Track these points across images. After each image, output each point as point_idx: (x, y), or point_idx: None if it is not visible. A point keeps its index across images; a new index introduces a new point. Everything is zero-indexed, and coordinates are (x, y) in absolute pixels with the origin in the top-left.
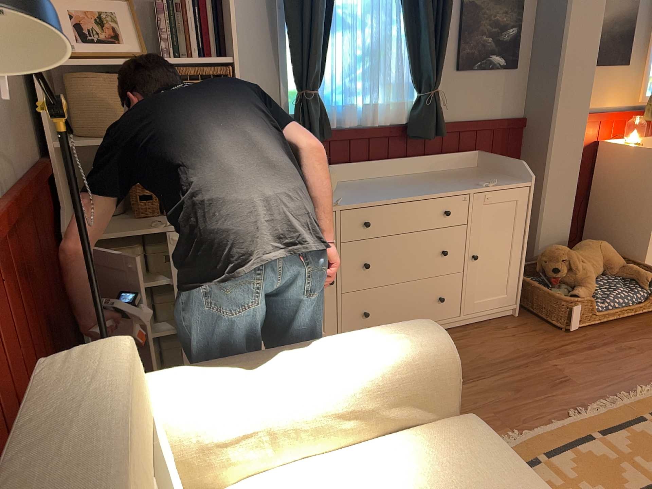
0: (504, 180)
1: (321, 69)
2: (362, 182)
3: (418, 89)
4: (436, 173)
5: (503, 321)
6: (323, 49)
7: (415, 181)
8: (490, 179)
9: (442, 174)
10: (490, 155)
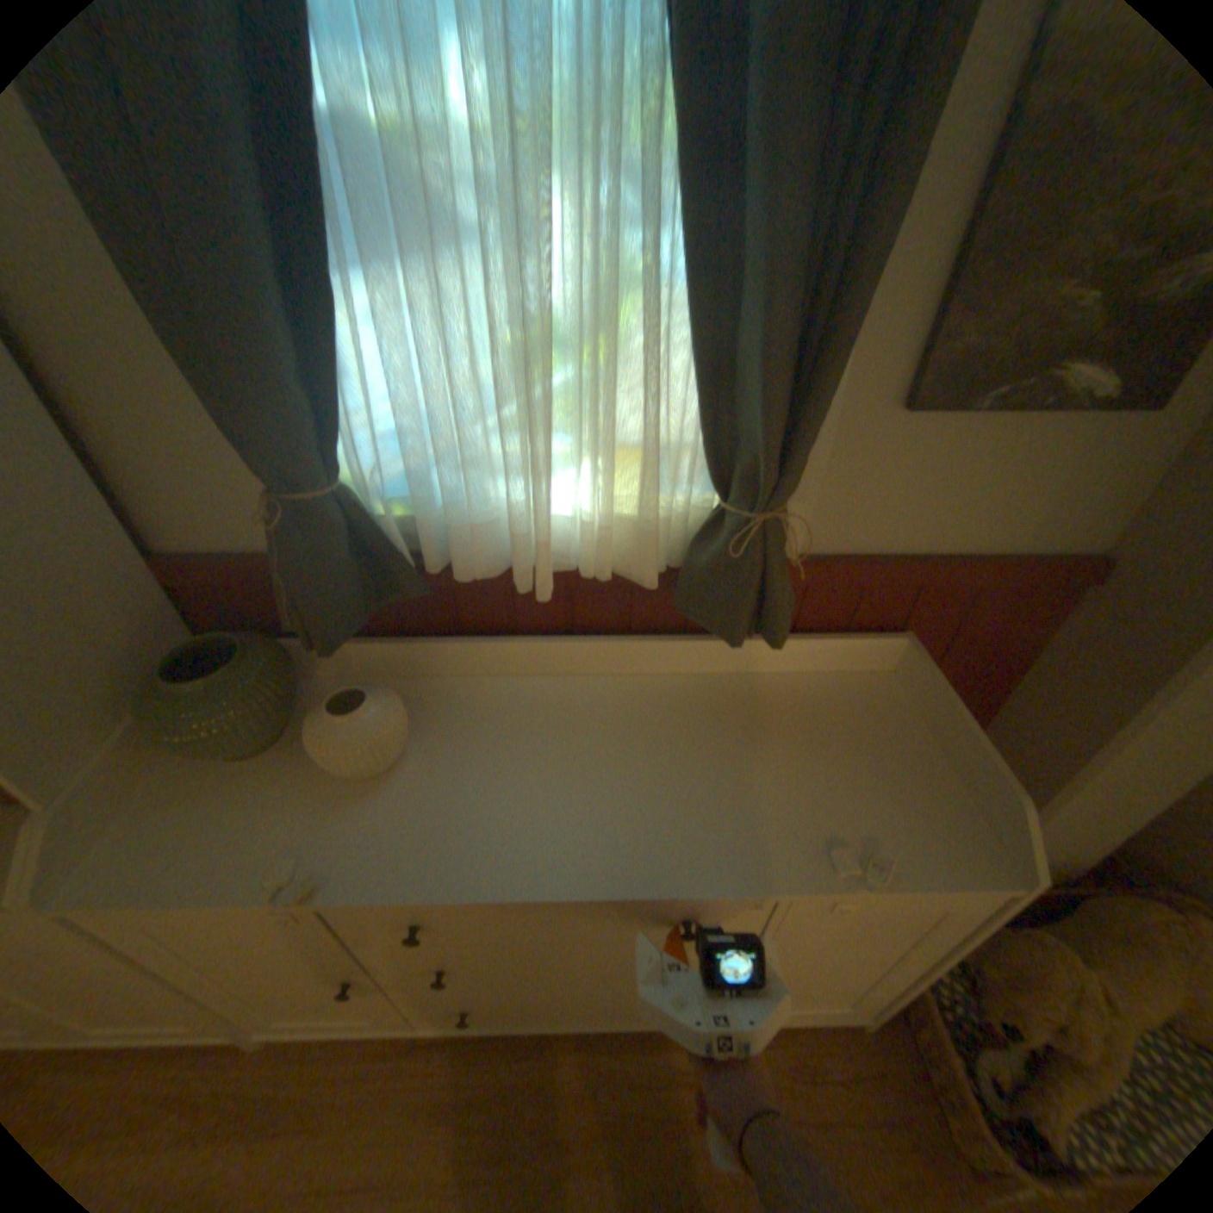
0: (937, 822)
1: (311, 416)
2: (528, 696)
3: (724, 479)
4: (756, 686)
5: (828, 1035)
6: (313, 336)
7: (664, 732)
8: (890, 795)
9: (764, 705)
10: (935, 670)
